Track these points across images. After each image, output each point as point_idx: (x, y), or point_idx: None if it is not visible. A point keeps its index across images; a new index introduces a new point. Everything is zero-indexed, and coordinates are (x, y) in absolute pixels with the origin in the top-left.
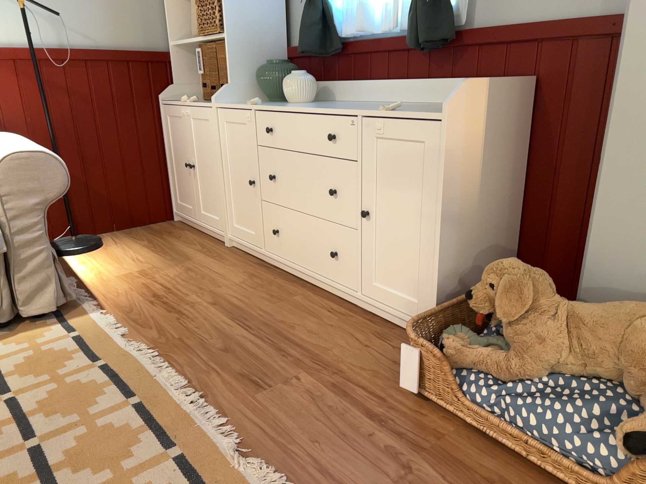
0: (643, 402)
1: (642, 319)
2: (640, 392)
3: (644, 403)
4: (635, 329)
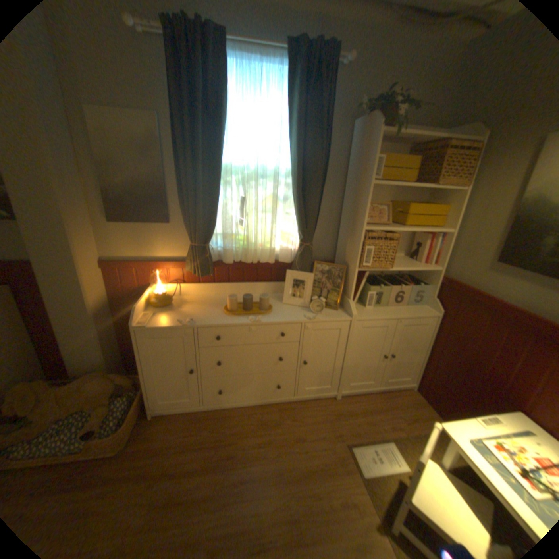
0: (92, 415)
1: (84, 386)
2: (91, 411)
3: (94, 413)
4: (82, 391)
